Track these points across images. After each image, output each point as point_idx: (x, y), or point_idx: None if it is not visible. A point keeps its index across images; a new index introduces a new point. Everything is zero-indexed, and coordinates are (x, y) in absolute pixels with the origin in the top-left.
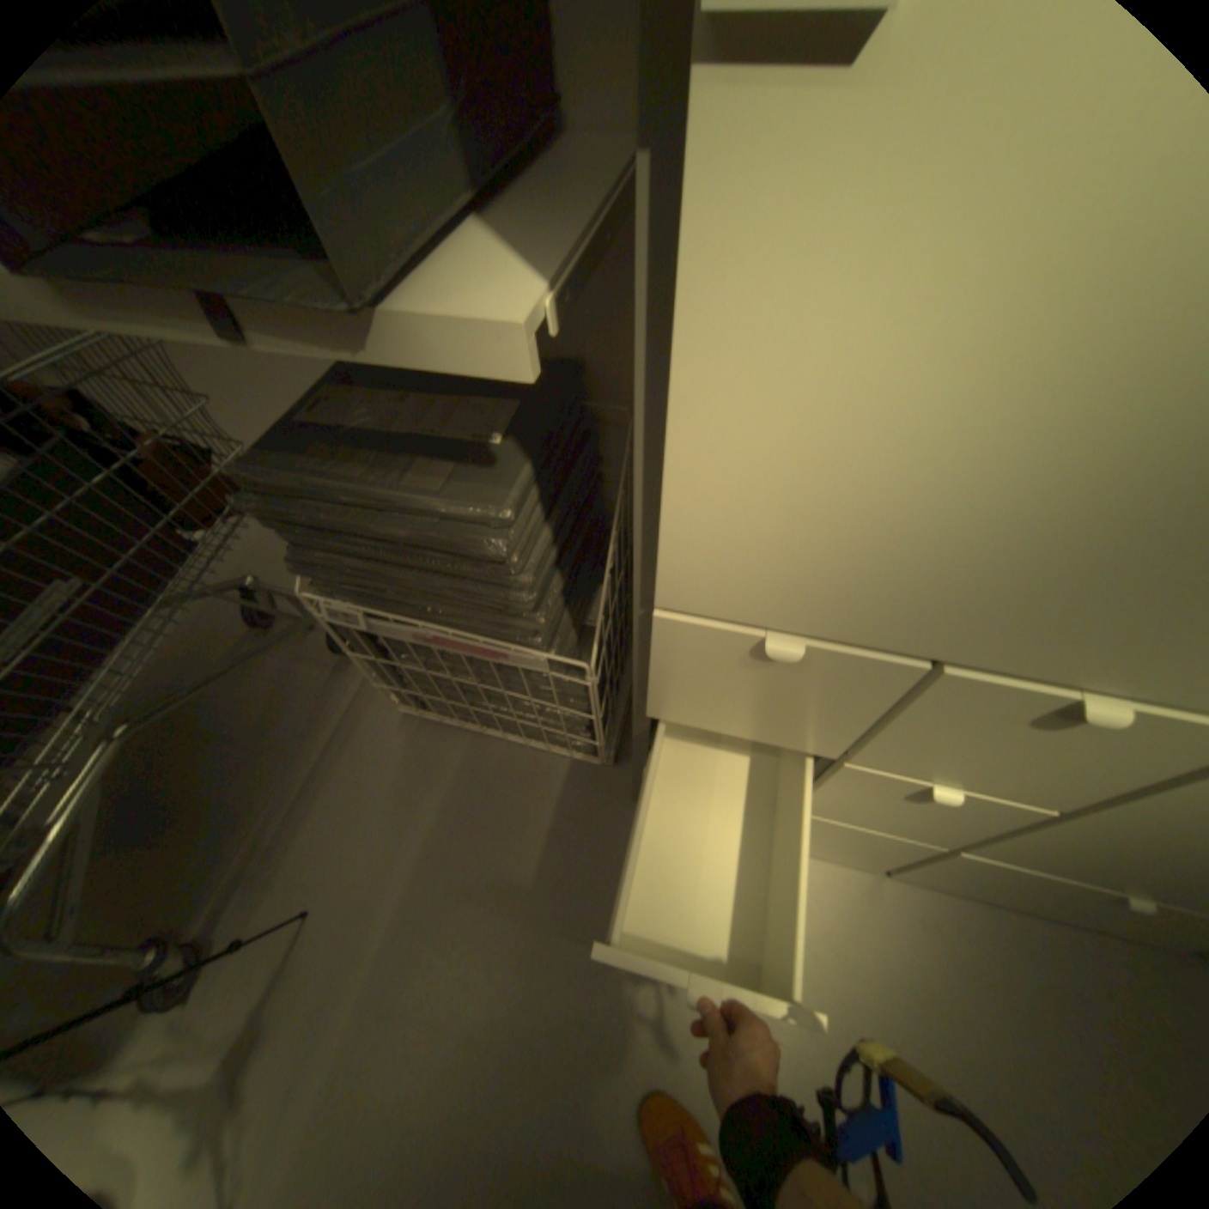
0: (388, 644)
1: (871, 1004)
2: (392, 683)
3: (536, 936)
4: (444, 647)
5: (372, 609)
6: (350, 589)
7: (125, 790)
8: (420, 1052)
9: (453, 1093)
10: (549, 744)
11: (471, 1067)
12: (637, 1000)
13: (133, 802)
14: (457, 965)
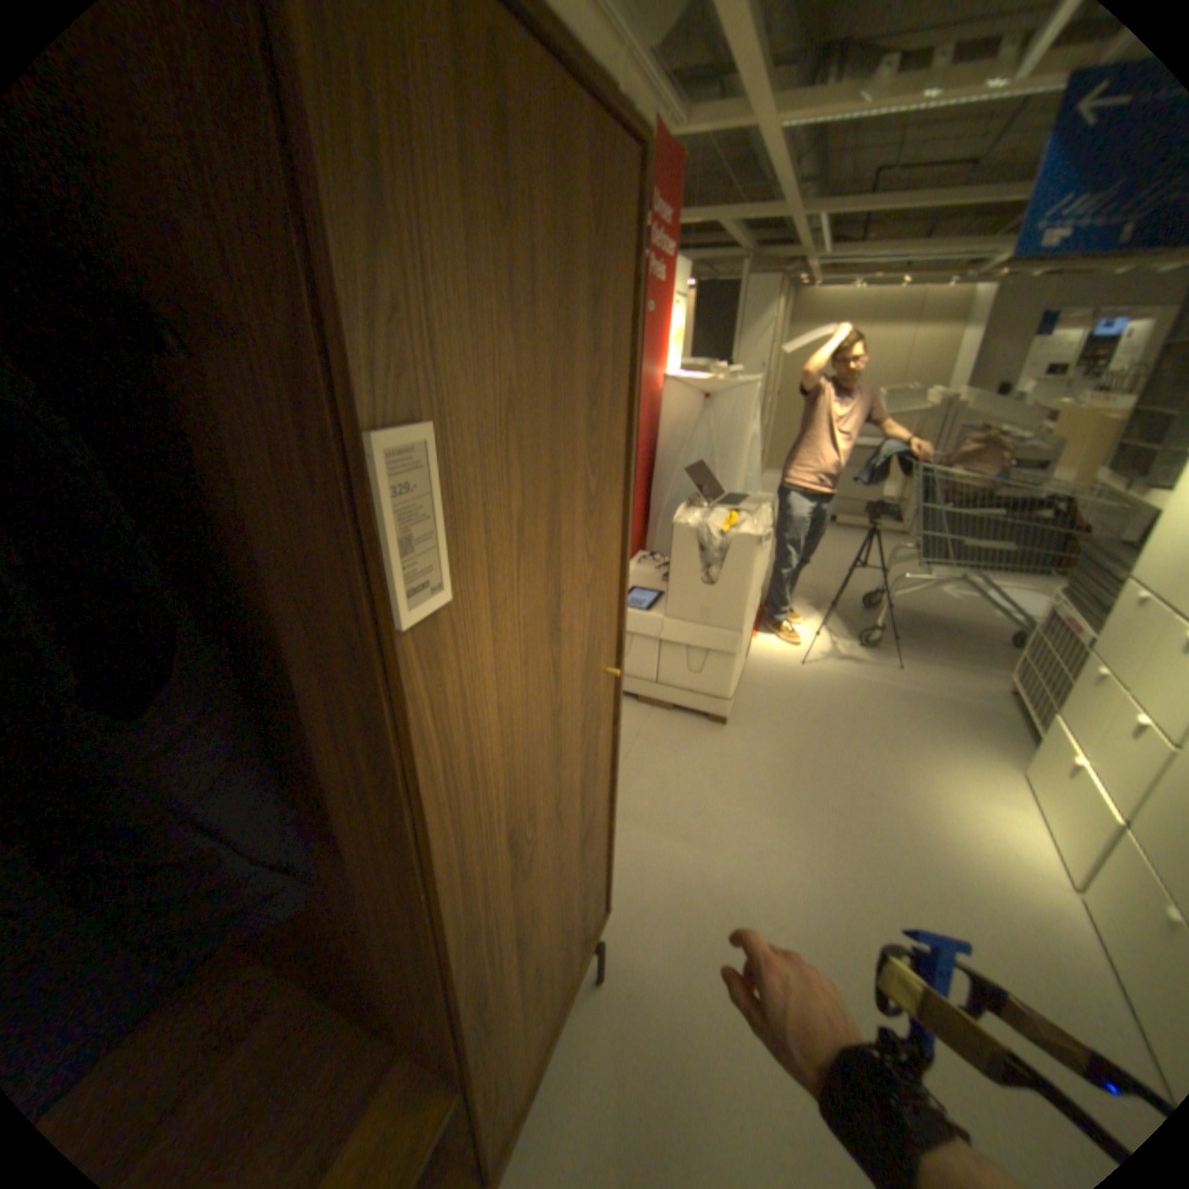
0: (1056, 624)
1: (990, 863)
2: (1032, 658)
3: (937, 733)
4: (1071, 625)
5: (1070, 603)
6: (1074, 593)
7: (915, 625)
8: (876, 700)
9: (868, 708)
10: (1043, 726)
11: (879, 713)
12: (932, 764)
13: (912, 628)
14: (911, 709)
